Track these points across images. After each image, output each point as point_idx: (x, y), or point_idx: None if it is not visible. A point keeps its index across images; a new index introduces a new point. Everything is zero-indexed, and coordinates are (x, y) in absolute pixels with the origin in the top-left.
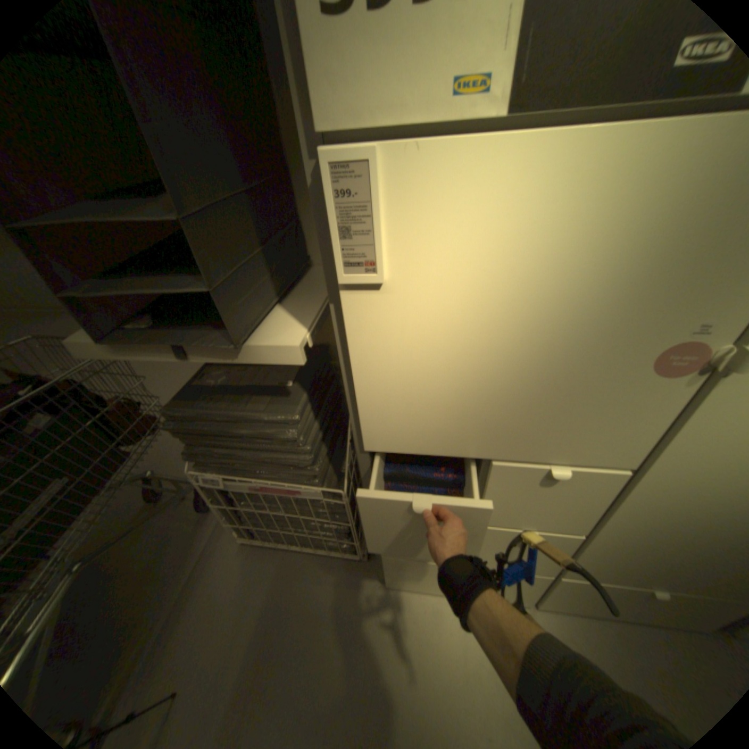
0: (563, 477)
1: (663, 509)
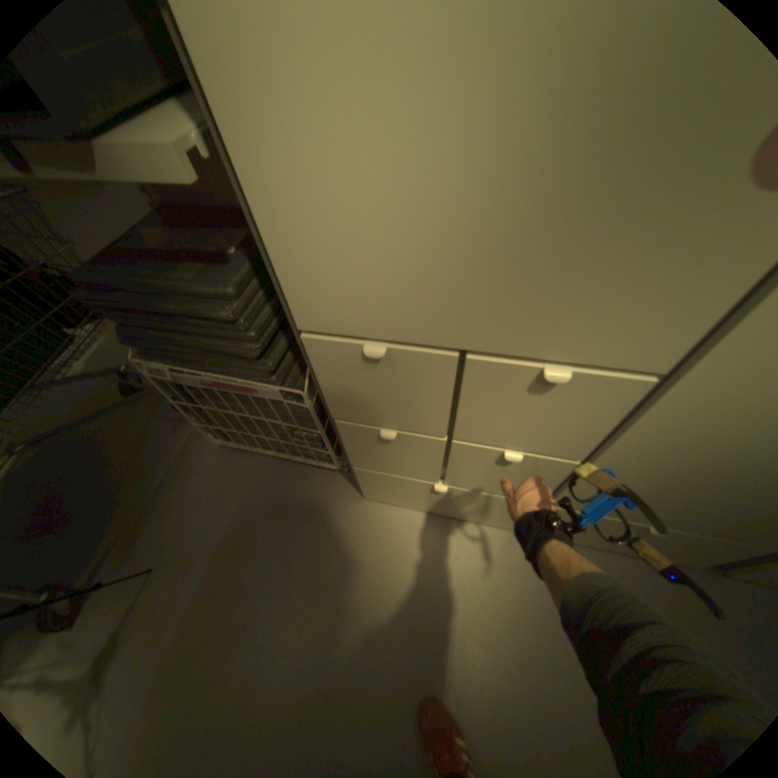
0: (558, 379)
1: (688, 433)
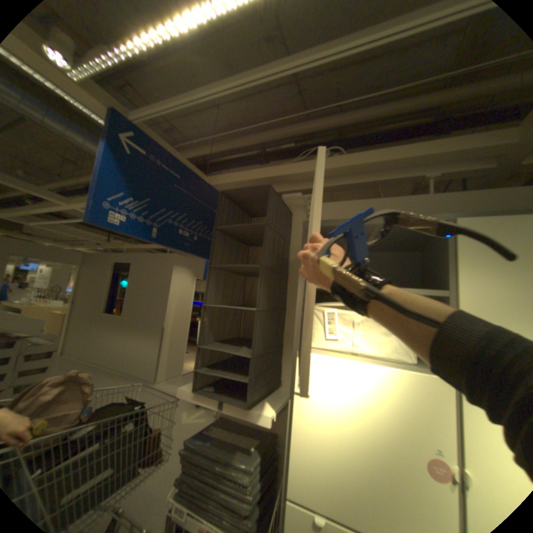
0: None
1: None
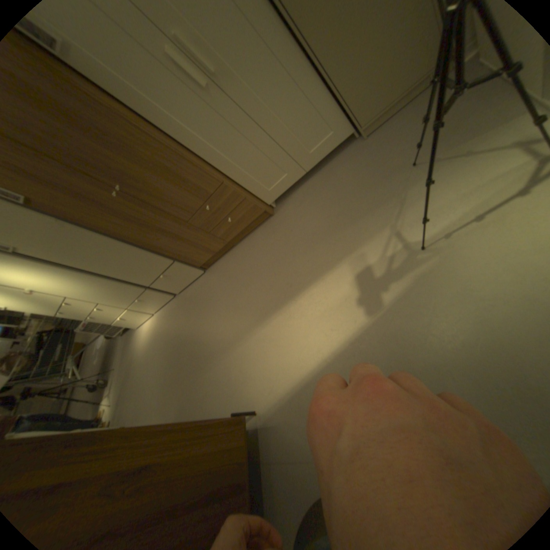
0: (64, 304)
1: (83, 296)
